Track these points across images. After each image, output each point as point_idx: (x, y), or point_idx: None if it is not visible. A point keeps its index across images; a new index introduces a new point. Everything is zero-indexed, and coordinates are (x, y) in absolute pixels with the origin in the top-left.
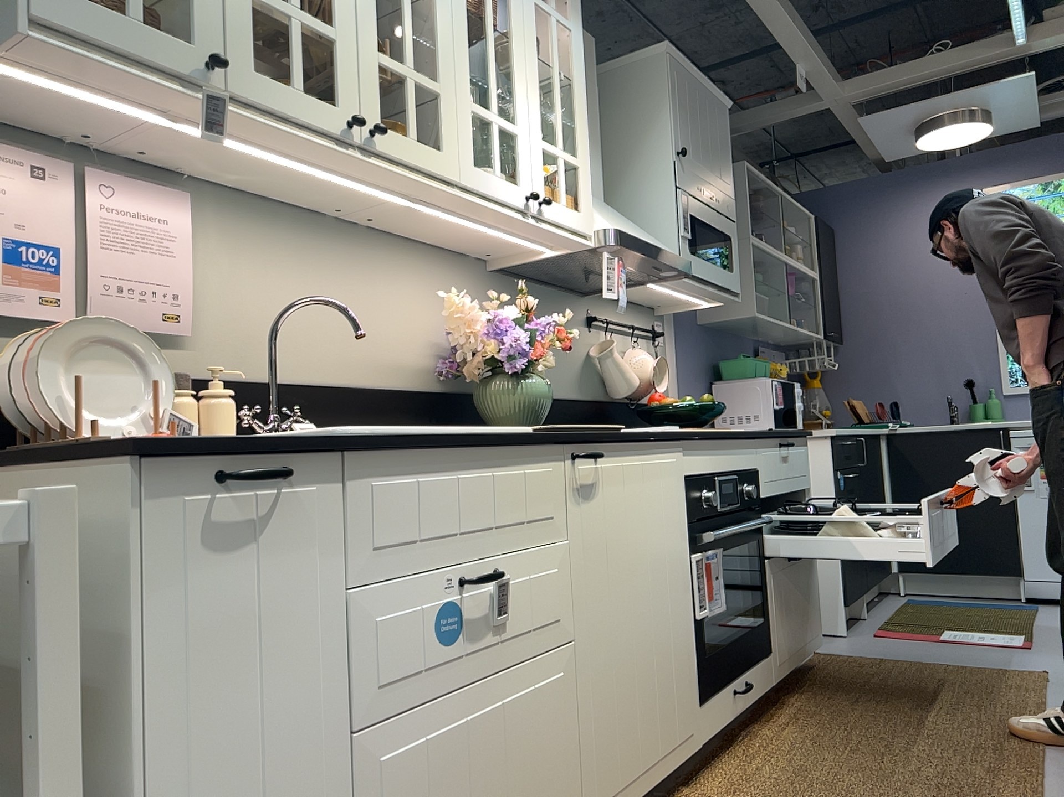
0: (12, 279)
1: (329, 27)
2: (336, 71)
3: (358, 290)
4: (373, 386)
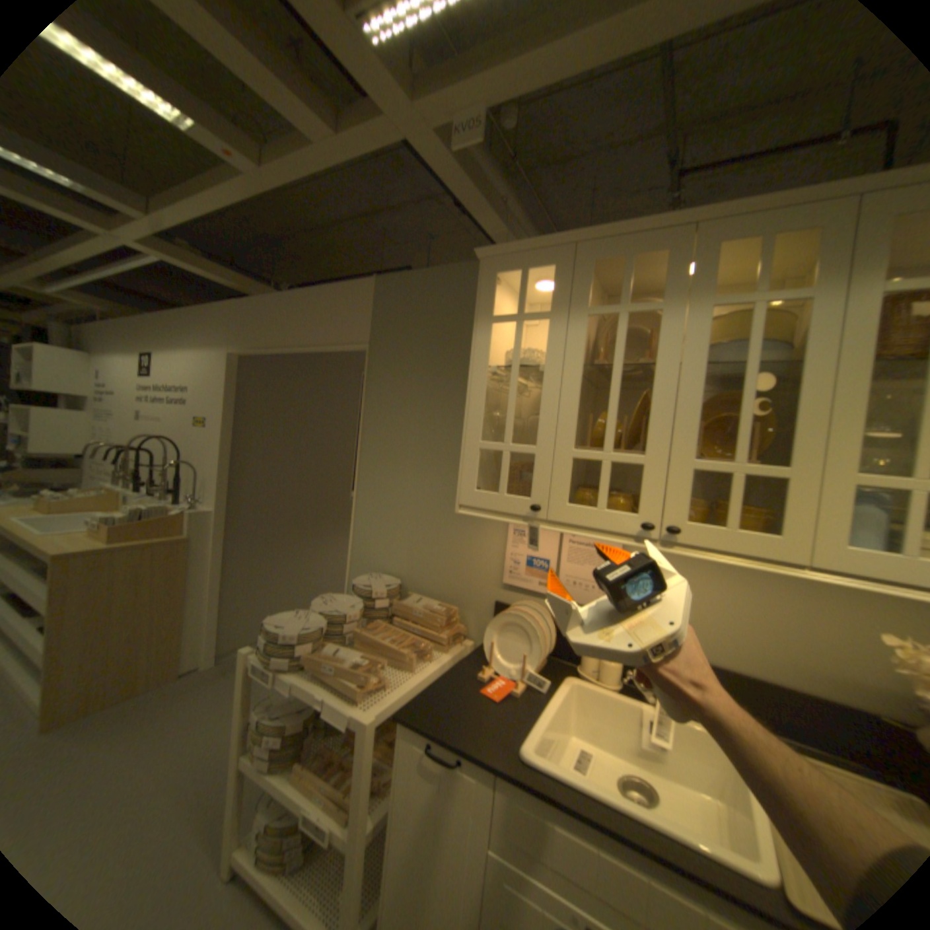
0: (529, 572)
1: (639, 455)
2: (642, 486)
3: (792, 602)
4: (797, 688)
